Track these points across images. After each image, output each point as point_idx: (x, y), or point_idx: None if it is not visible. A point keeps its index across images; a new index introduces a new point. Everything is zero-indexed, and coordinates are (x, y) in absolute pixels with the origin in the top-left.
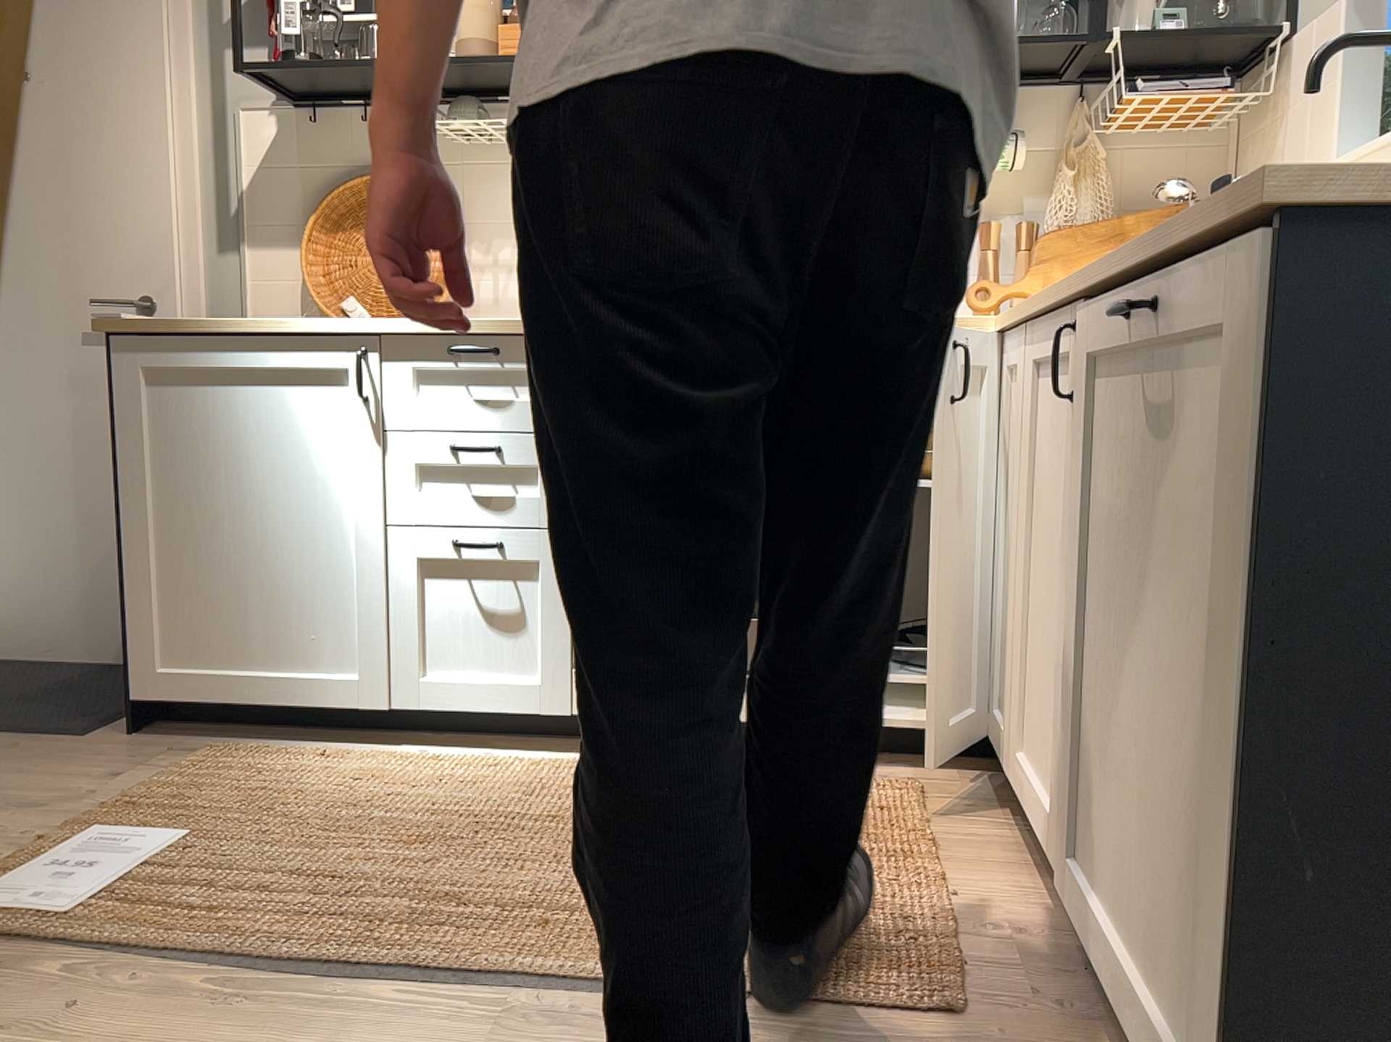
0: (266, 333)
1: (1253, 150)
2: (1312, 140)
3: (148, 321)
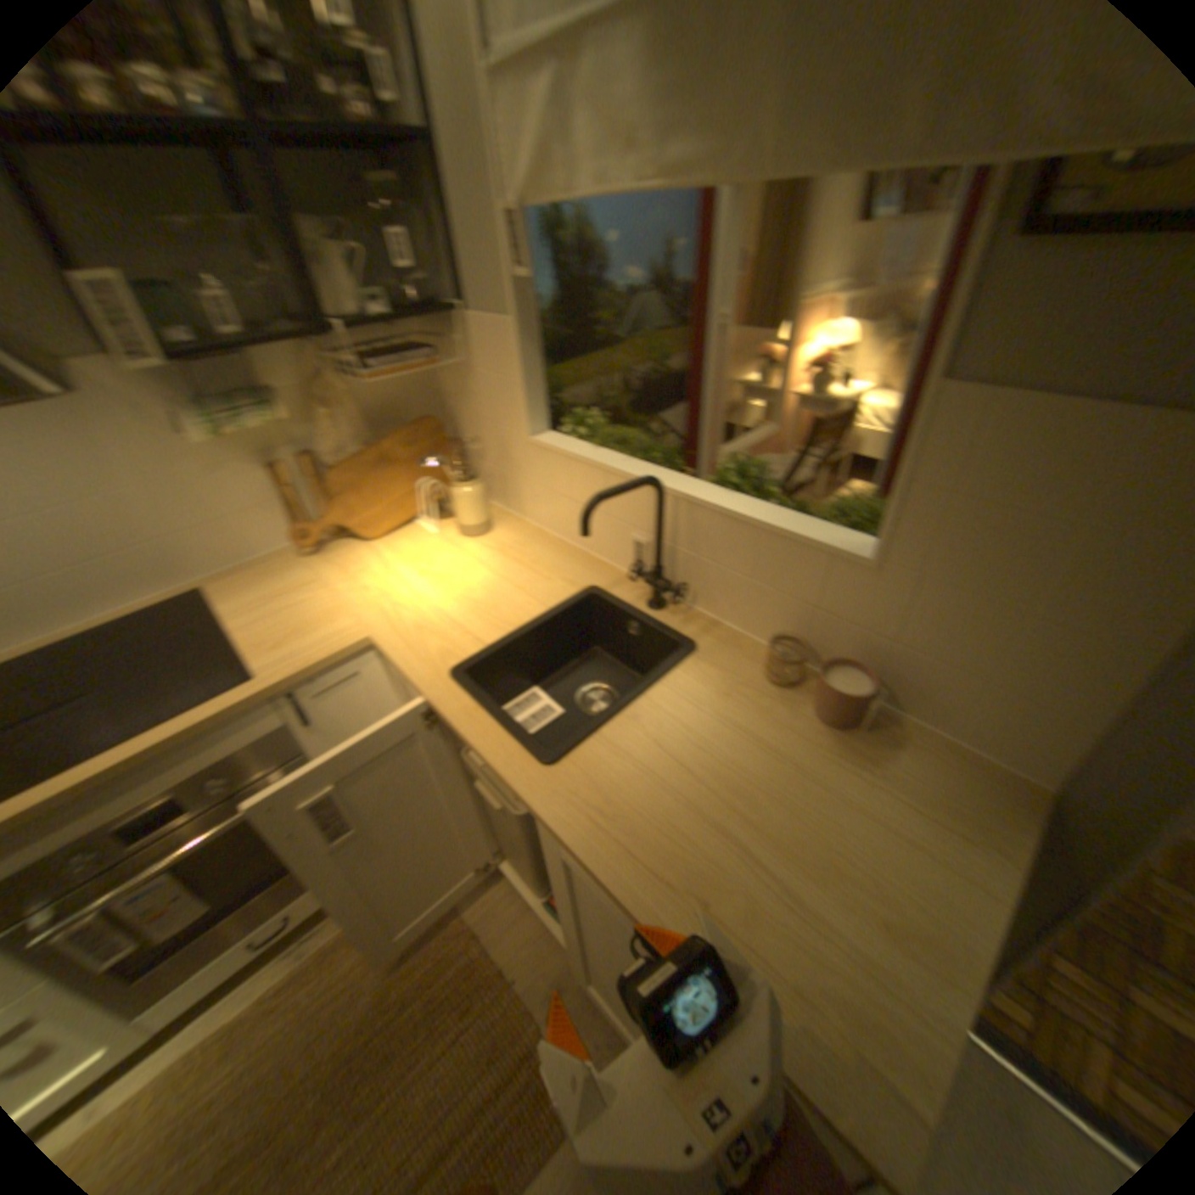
0: None
1: (445, 373)
2: (502, 406)
3: None
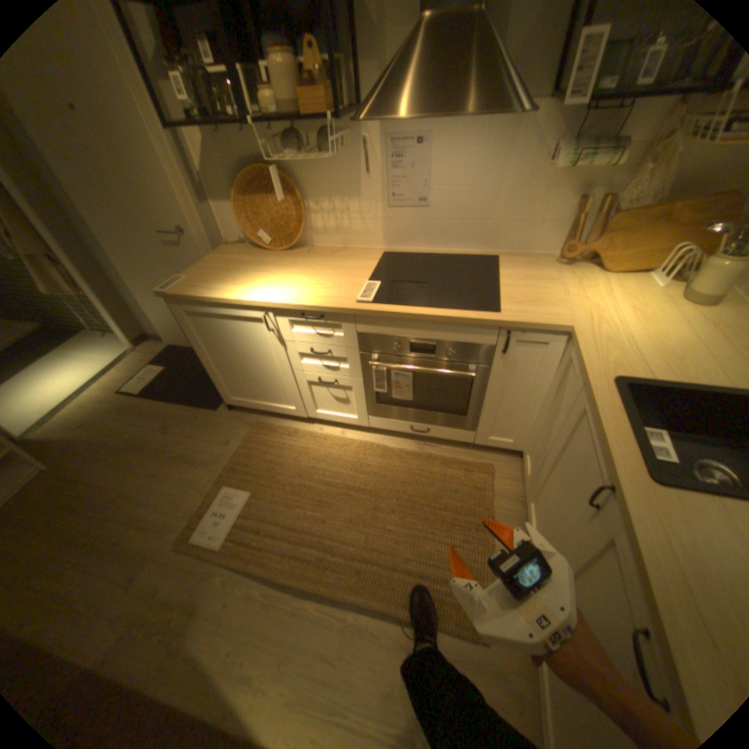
0: (225, 302)
1: None
2: None
3: (177, 288)
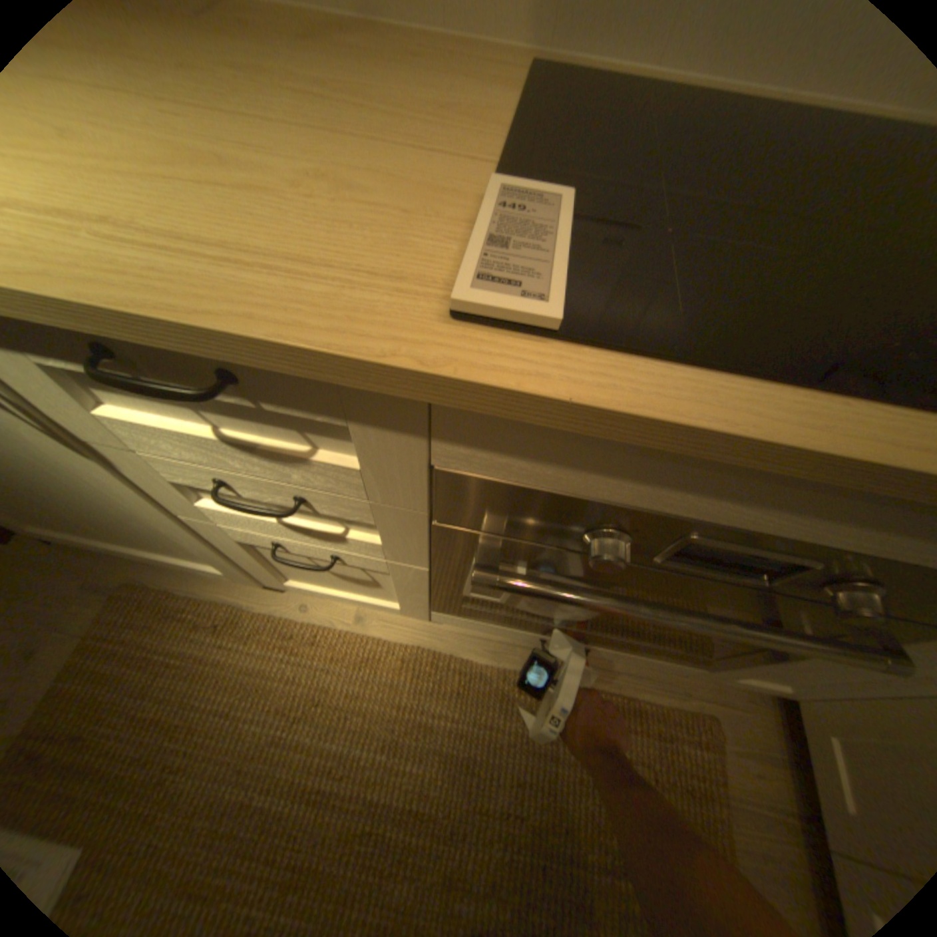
0: None
1: None
2: None
3: None
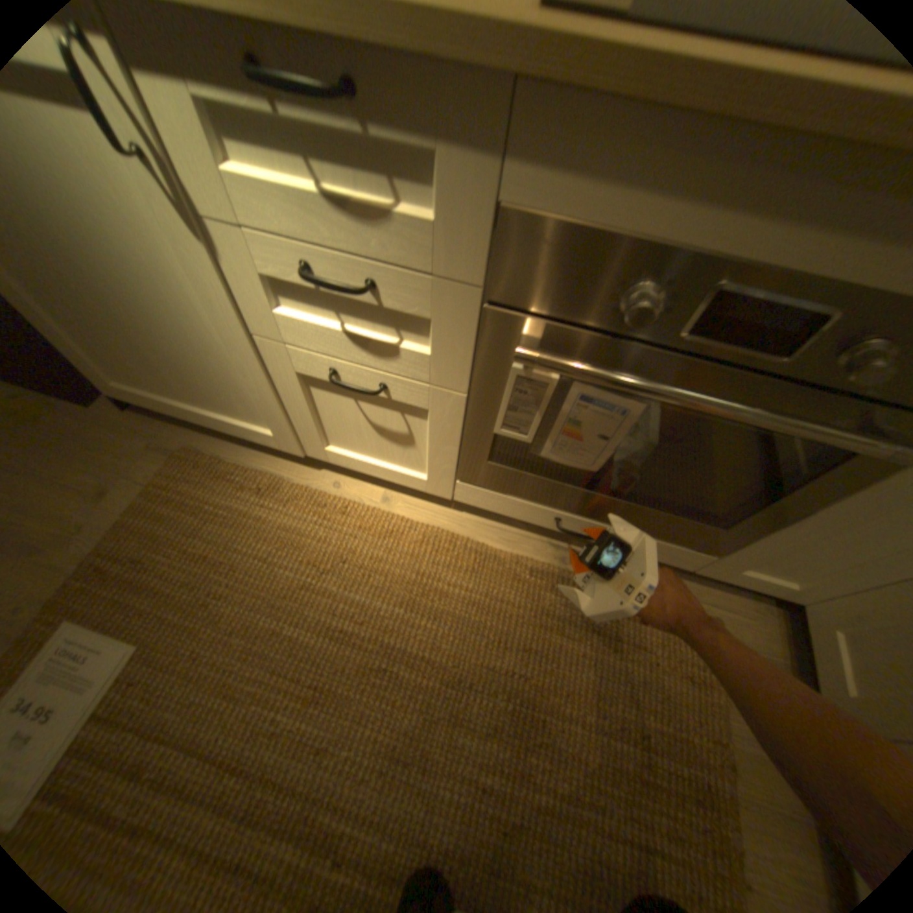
0: None
1: None
2: None
3: None
